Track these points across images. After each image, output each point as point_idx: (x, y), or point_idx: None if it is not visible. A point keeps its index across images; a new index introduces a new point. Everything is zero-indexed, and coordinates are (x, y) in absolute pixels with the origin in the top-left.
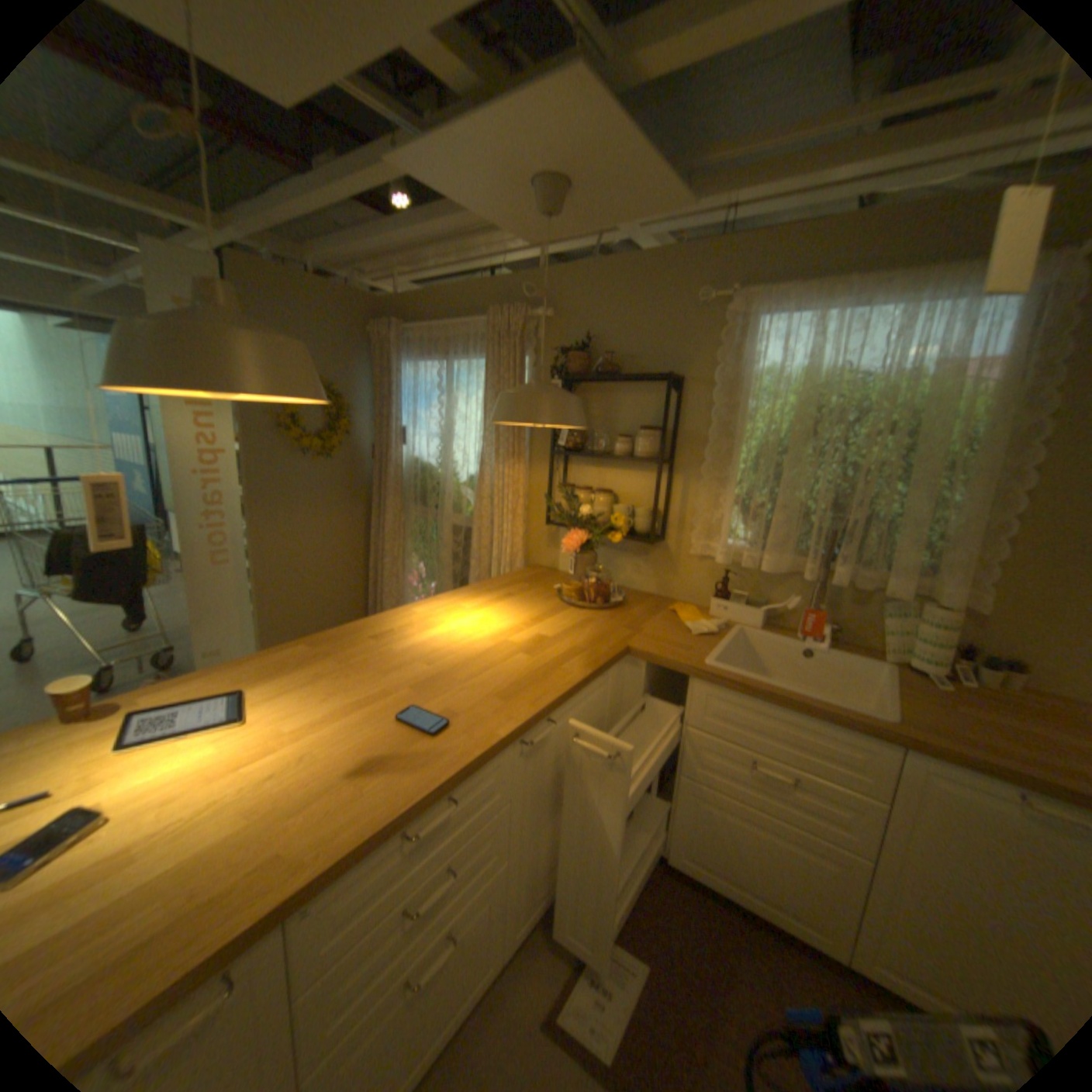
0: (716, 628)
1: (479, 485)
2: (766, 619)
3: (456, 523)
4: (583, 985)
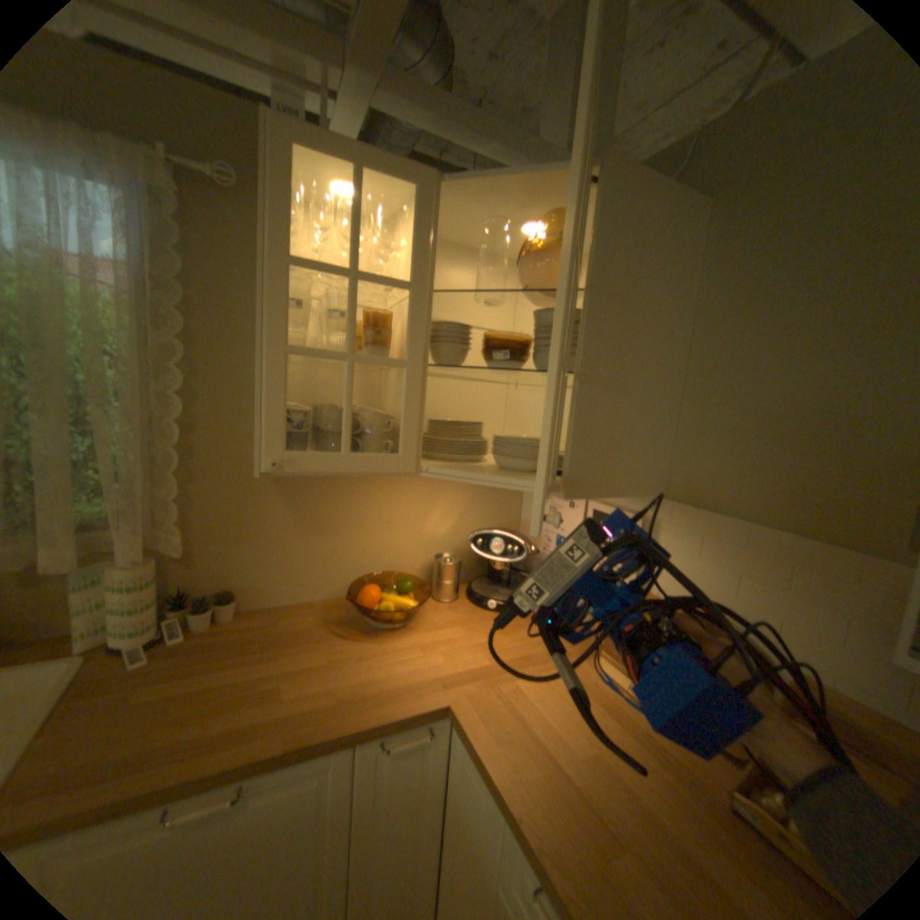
0: None
1: None
2: None
3: None
4: None
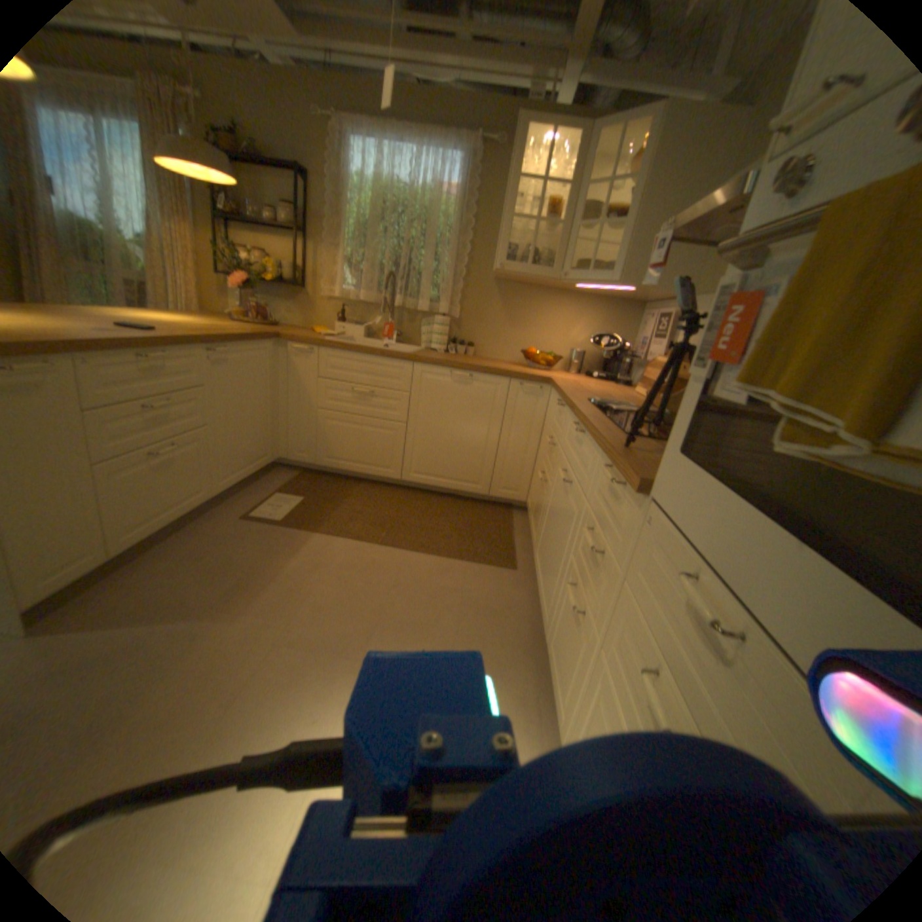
0: (335, 334)
1: (147, 239)
2: (365, 333)
3: (126, 277)
4: (264, 506)
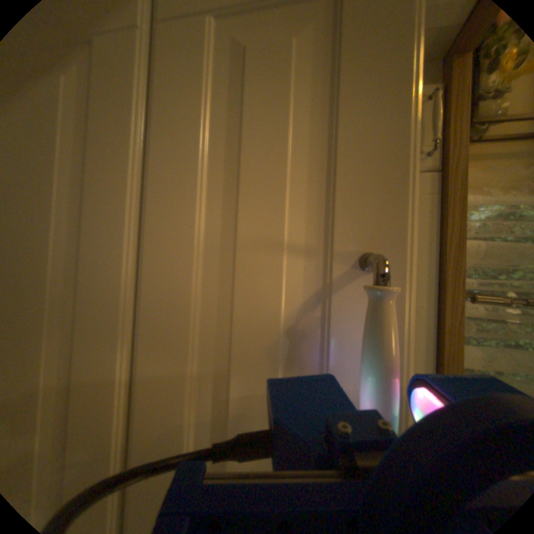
0: None
1: None
2: None
3: None
4: None
